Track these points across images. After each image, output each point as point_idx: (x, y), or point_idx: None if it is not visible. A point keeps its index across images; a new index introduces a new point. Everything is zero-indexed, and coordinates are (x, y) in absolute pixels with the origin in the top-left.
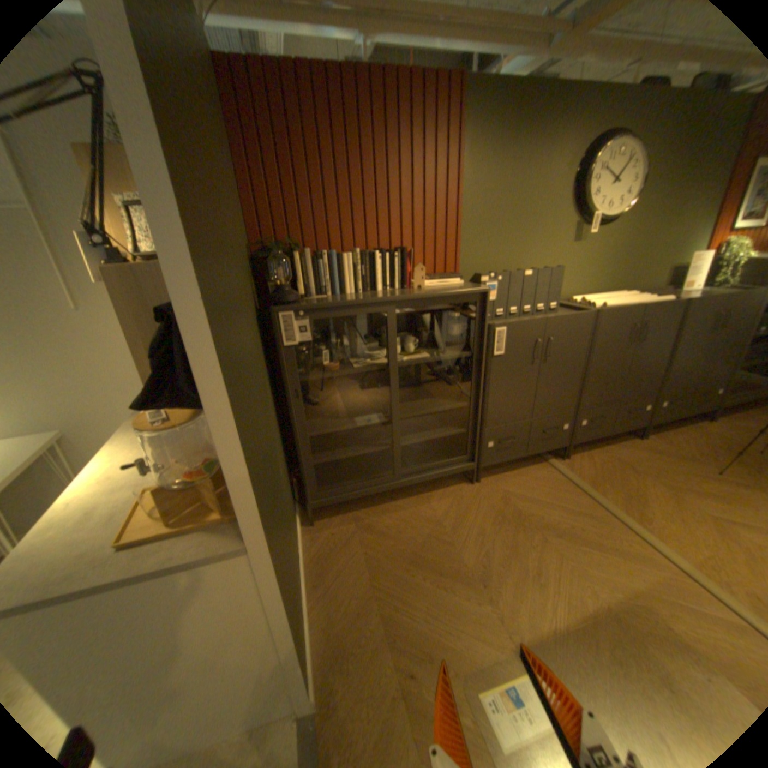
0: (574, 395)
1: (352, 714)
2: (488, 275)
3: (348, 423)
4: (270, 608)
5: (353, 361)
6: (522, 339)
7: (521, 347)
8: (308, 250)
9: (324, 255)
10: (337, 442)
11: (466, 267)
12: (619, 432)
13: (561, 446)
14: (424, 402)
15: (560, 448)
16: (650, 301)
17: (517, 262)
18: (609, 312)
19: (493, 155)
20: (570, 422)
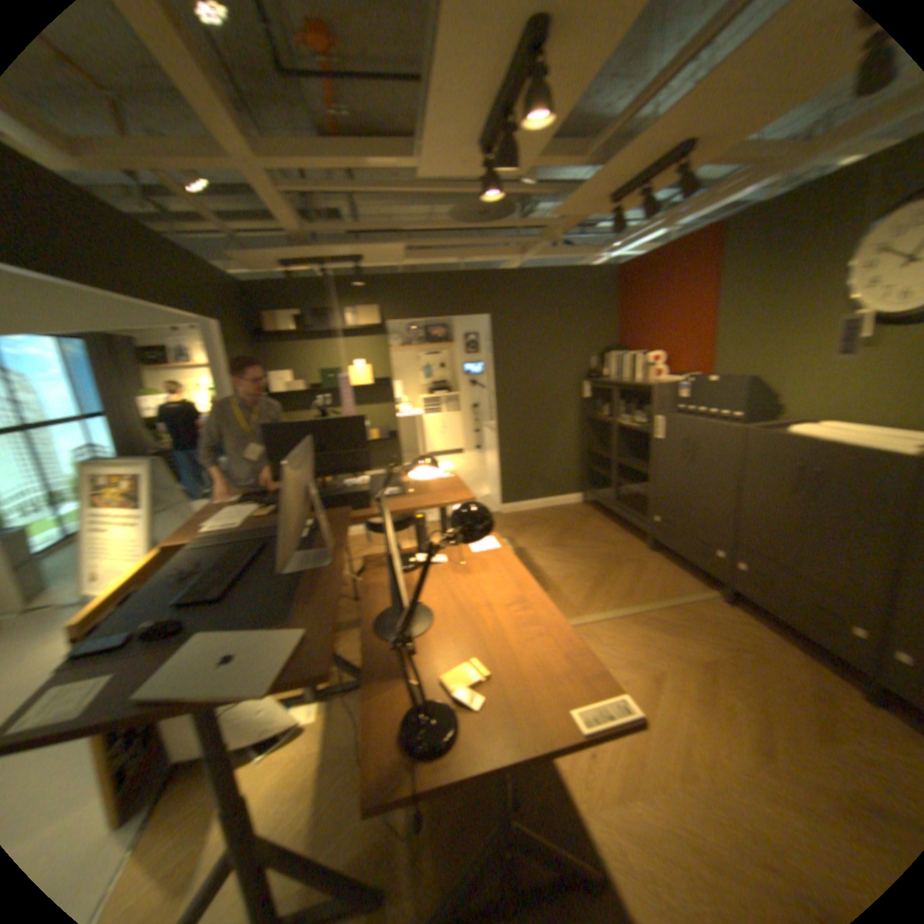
0: (735, 523)
1: (500, 519)
2: (681, 375)
3: (604, 453)
4: (495, 455)
5: (616, 418)
6: (674, 432)
7: (673, 438)
8: (616, 352)
9: (616, 355)
10: (611, 469)
11: (720, 368)
12: (800, 628)
13: (717, 575)
14: (644, 464)
15: (717, 579)
16: (859, 443)
17: (771, 368)
18: (757, 433)
19: (745, 270)
20: (724, 551)
